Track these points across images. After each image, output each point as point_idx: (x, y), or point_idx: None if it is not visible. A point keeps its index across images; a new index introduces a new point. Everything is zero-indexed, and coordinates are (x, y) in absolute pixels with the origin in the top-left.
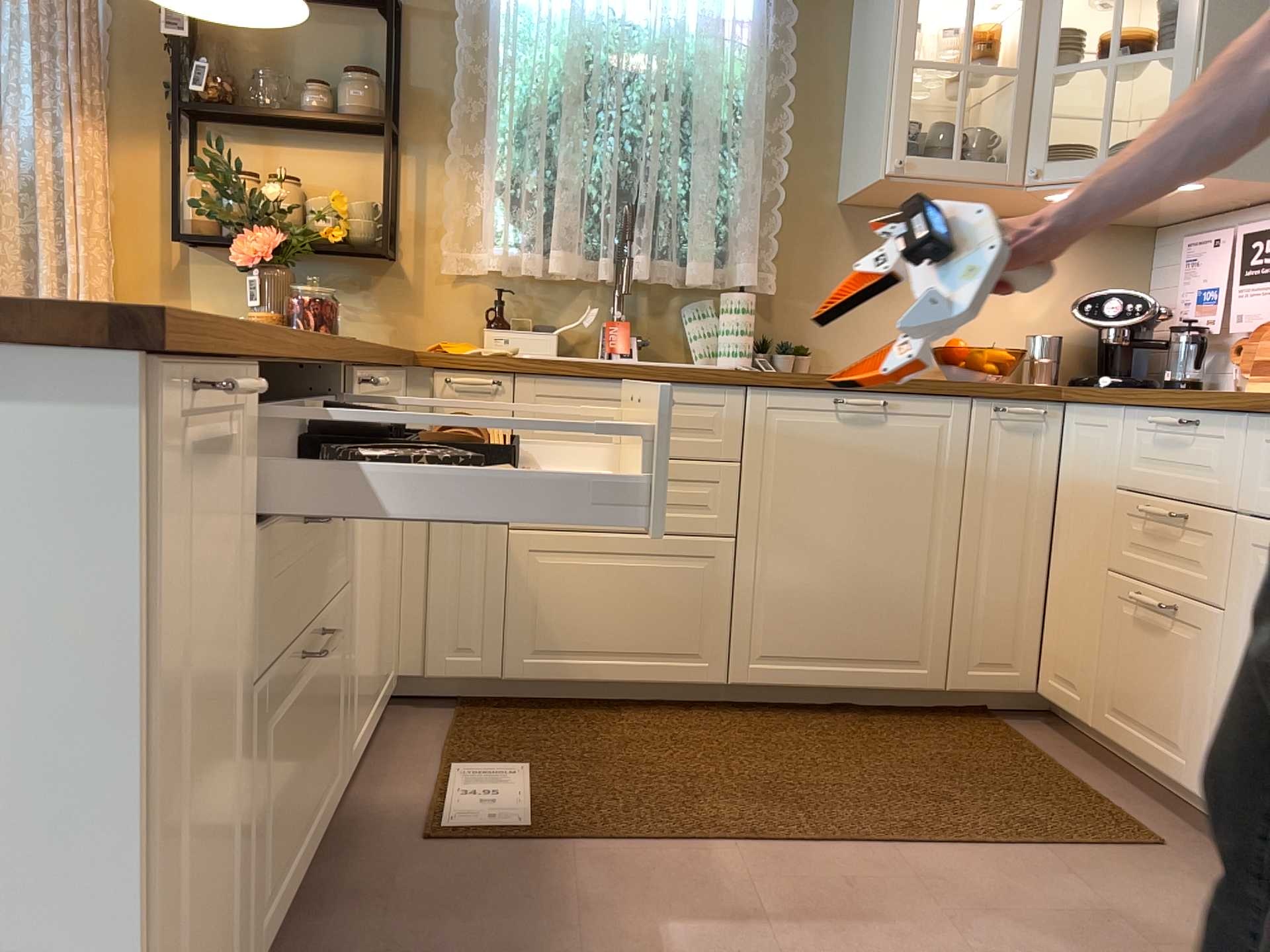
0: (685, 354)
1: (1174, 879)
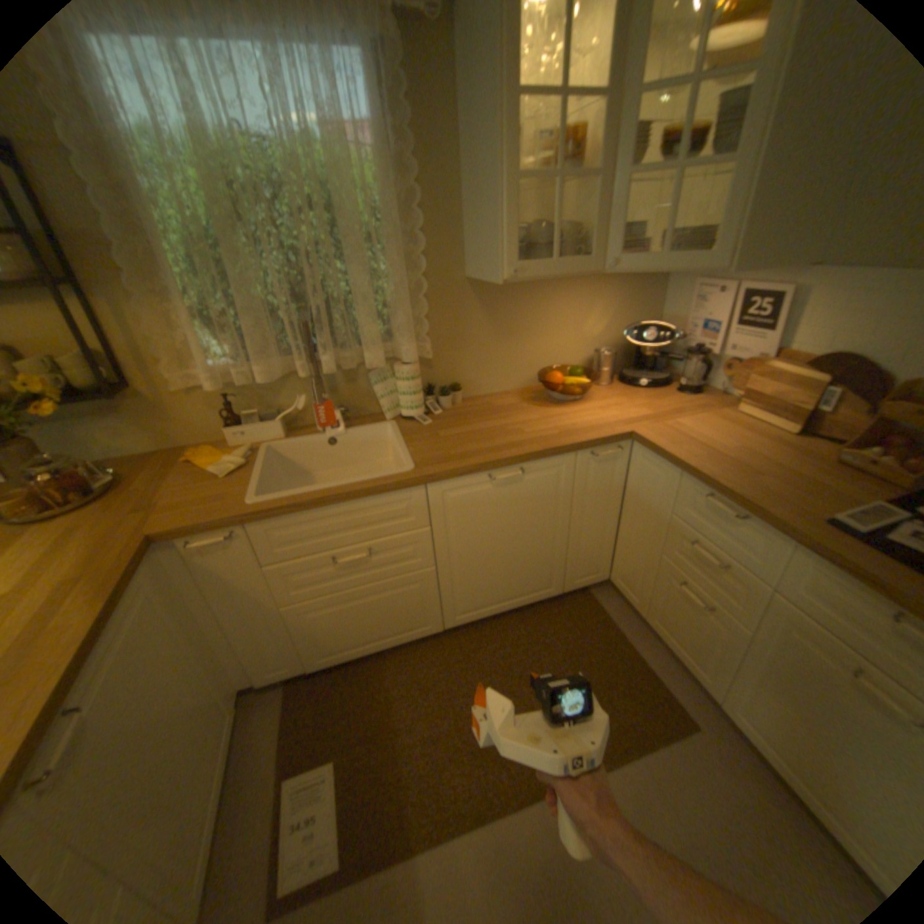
0: (377, 404)
1: (711, 770)
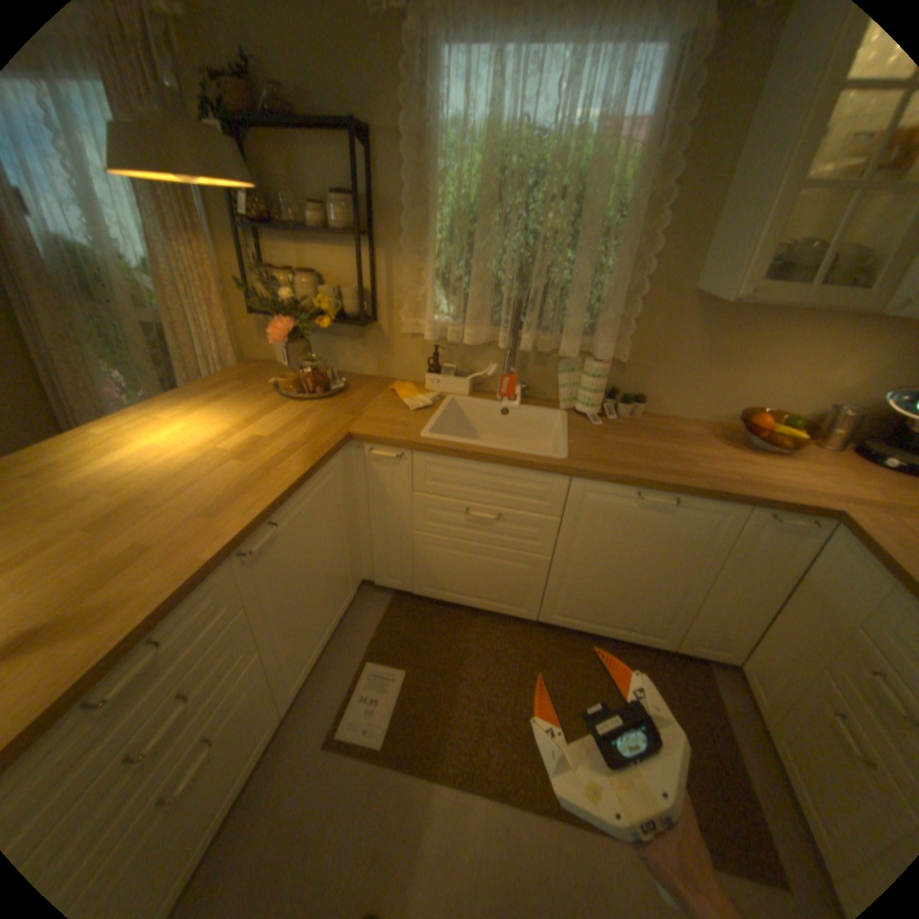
0: (555, 392)
1: None
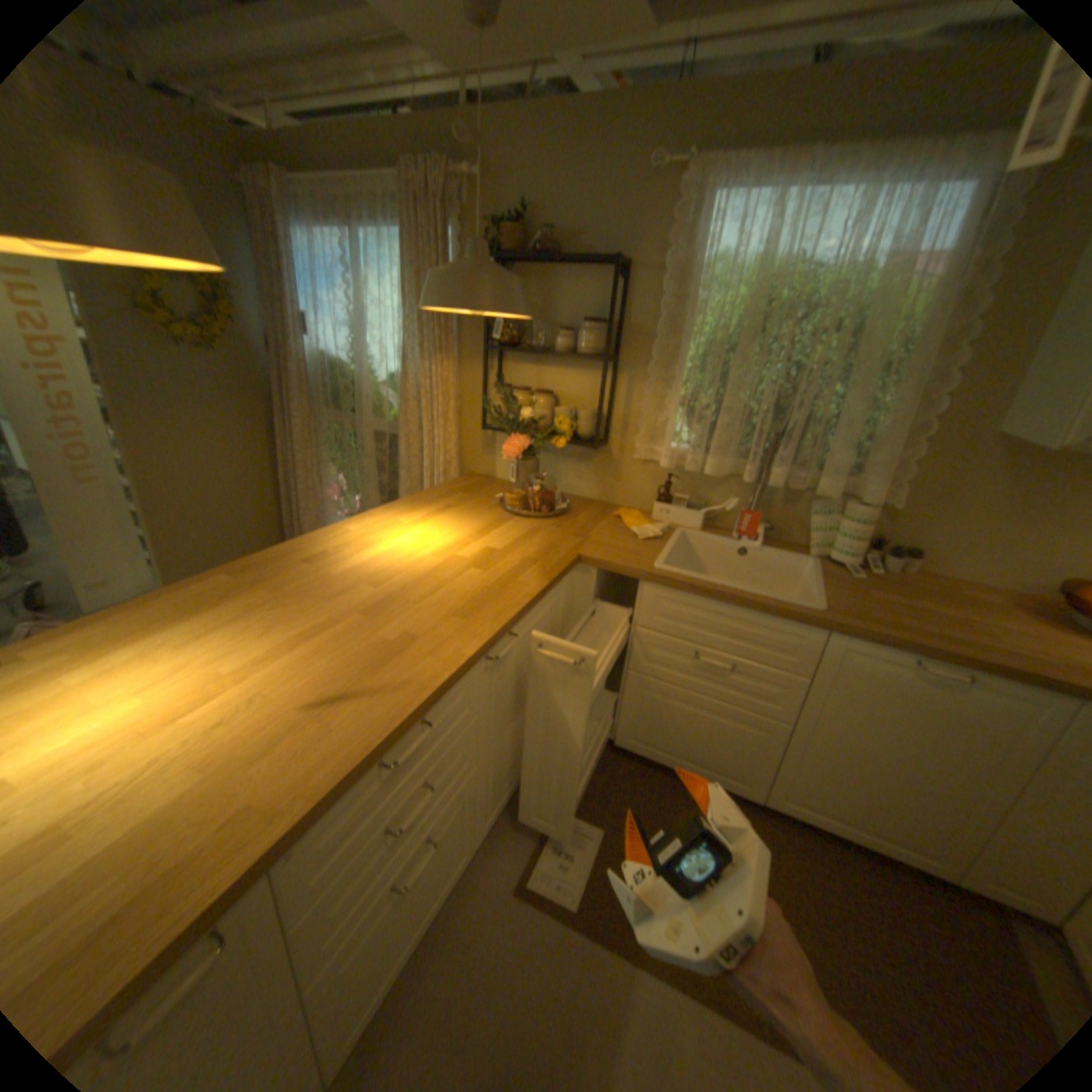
0: (804, 536)
1: None
